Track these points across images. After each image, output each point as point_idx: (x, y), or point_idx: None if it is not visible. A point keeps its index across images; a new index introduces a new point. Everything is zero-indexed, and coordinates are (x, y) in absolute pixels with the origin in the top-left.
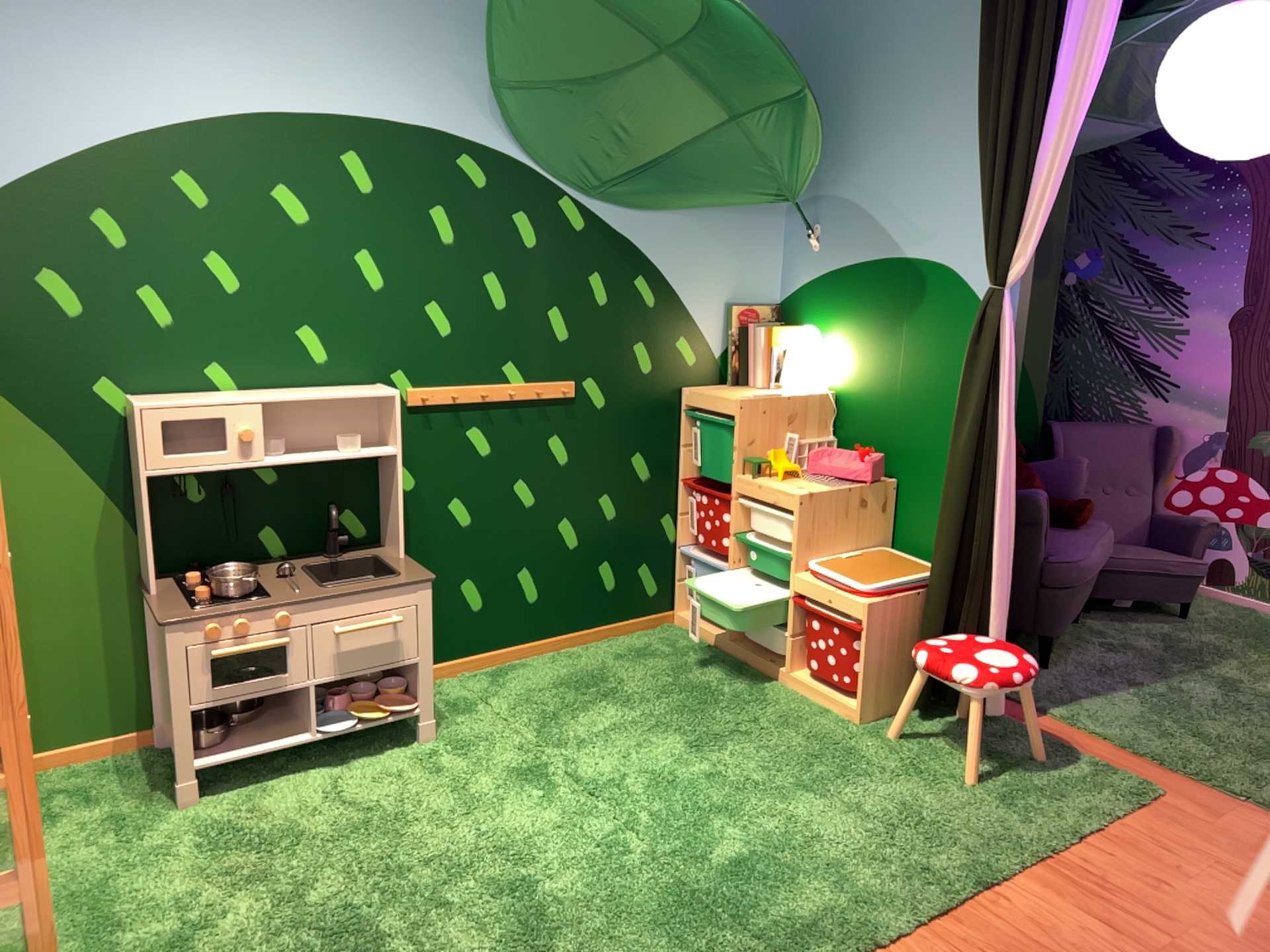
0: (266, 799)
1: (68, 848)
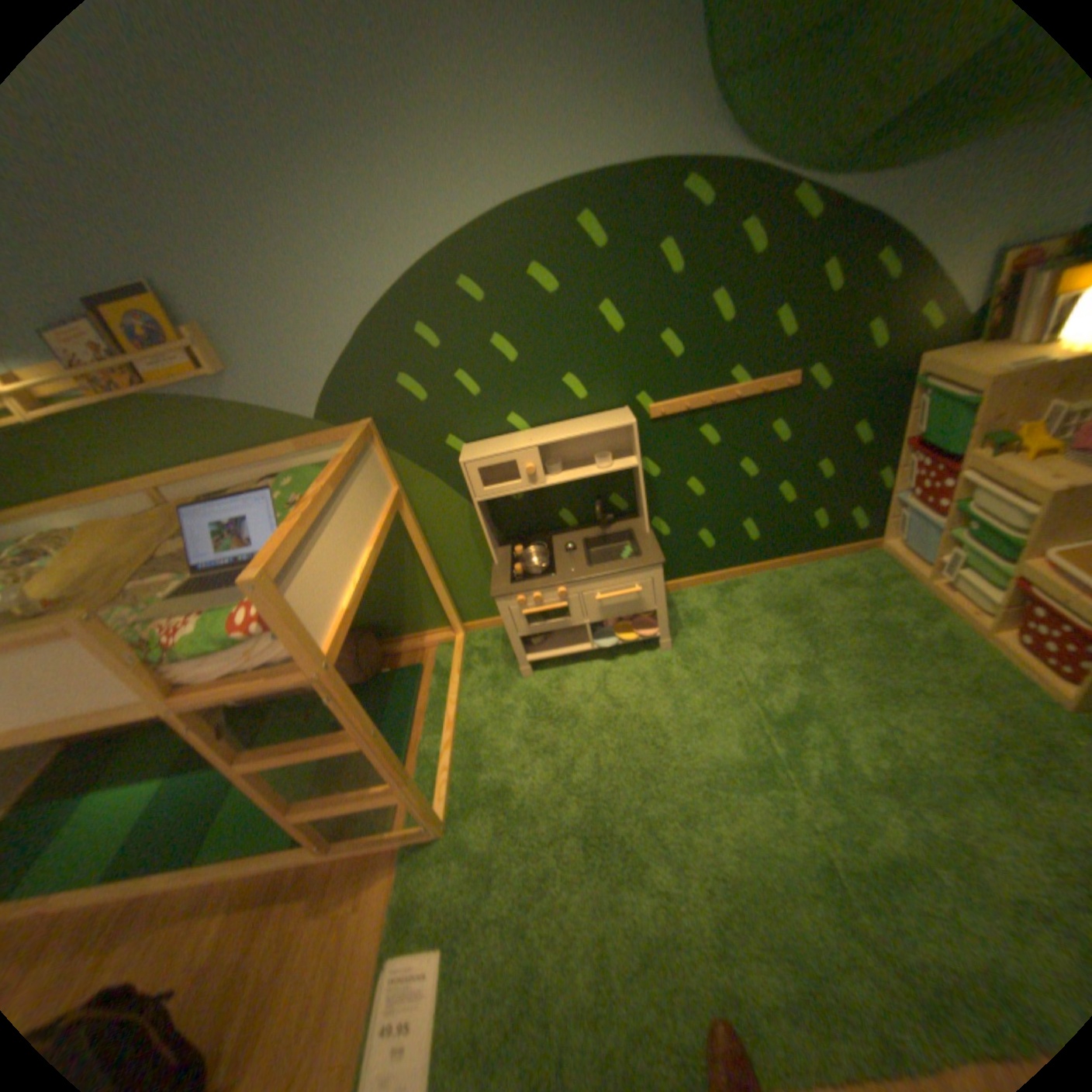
0: (565, 681)
1: (470, 696)
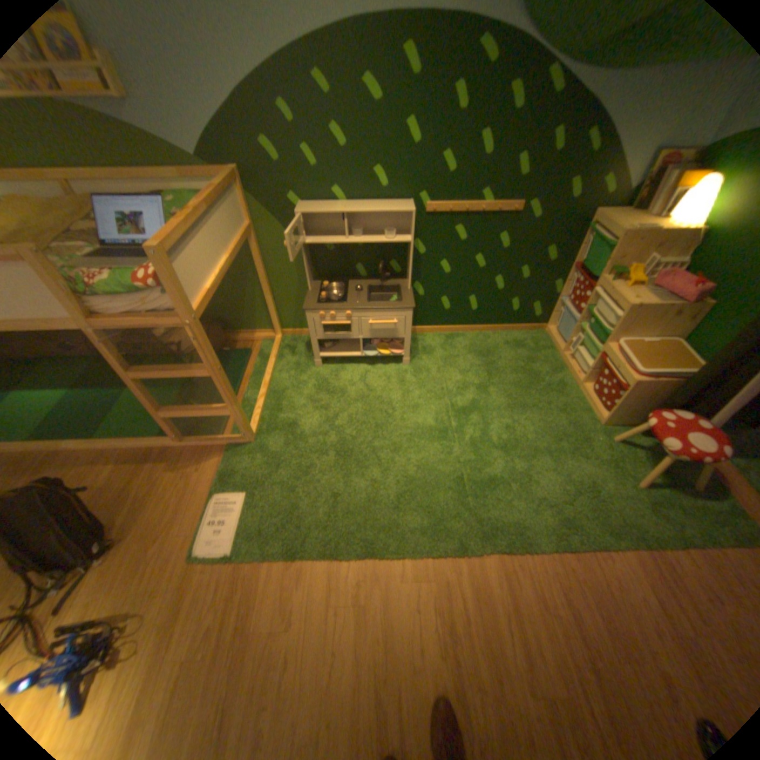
0: (342, 373)
1: (281, 372)
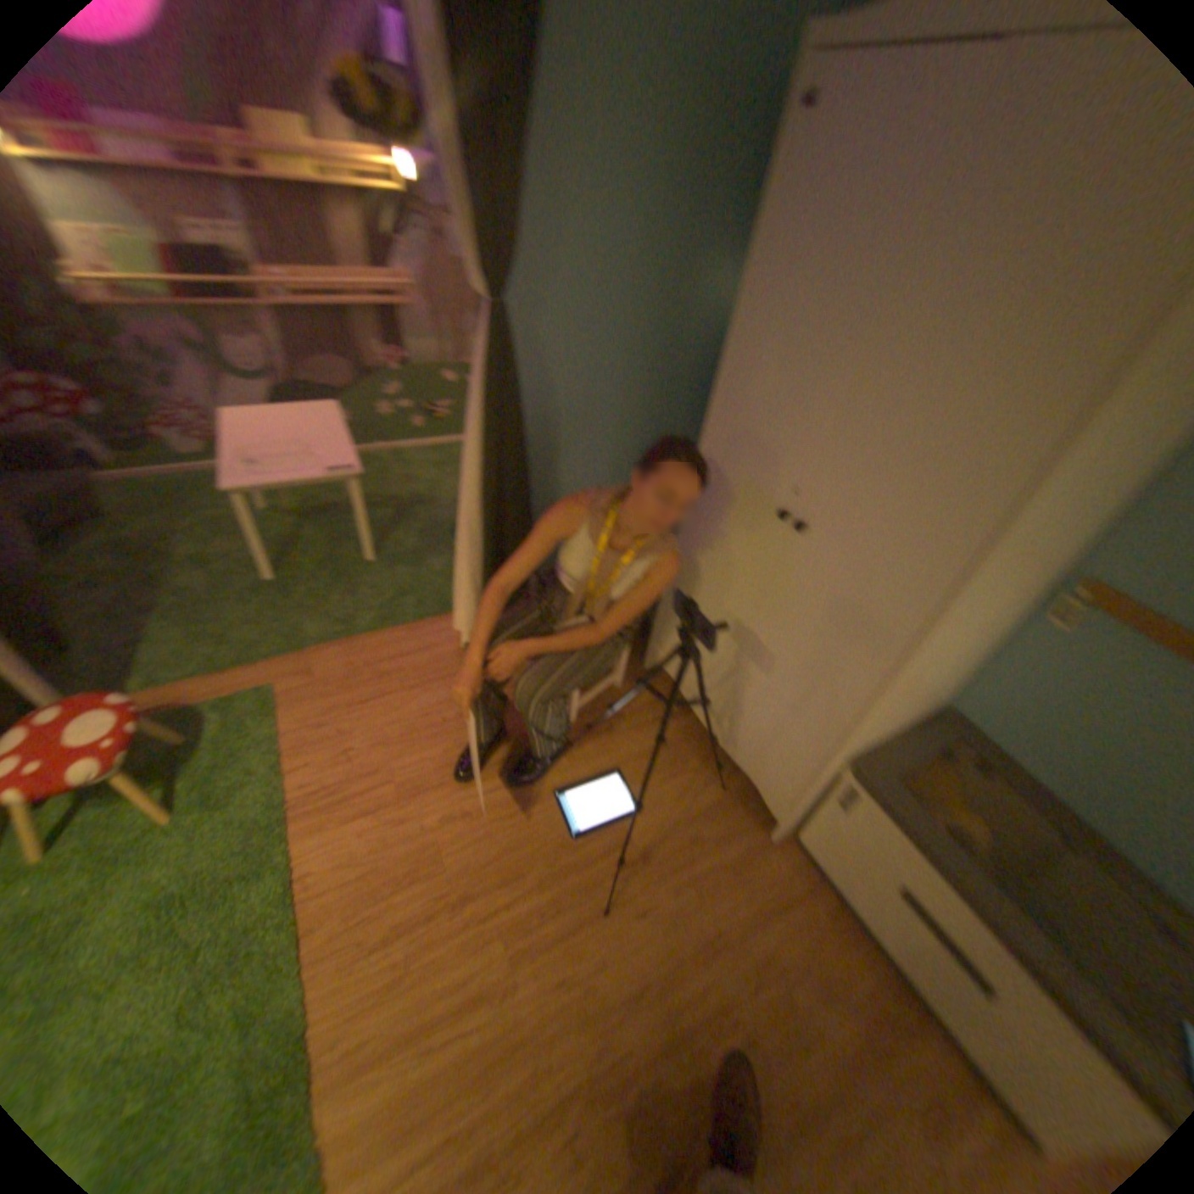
0: None
1: None
